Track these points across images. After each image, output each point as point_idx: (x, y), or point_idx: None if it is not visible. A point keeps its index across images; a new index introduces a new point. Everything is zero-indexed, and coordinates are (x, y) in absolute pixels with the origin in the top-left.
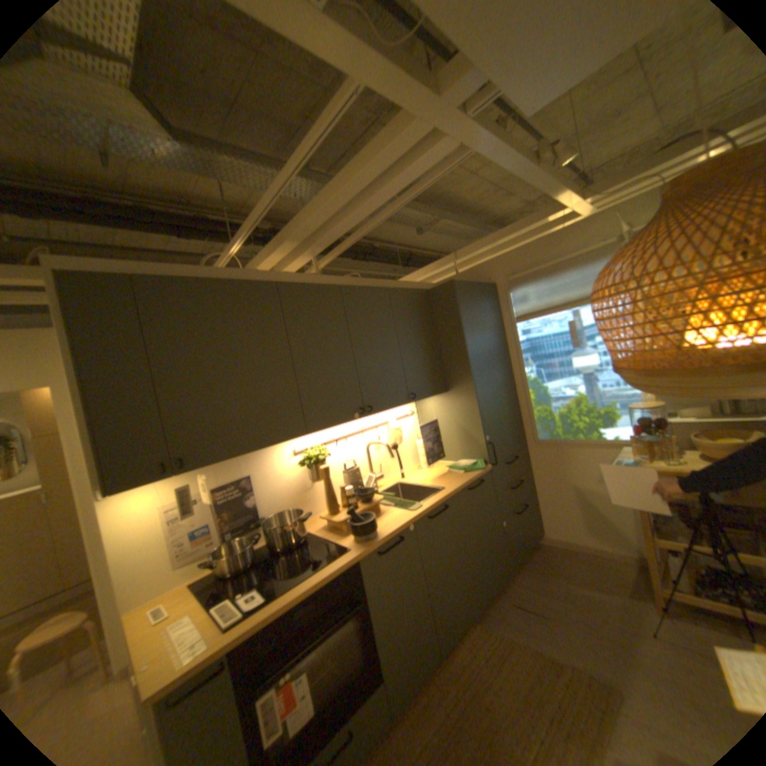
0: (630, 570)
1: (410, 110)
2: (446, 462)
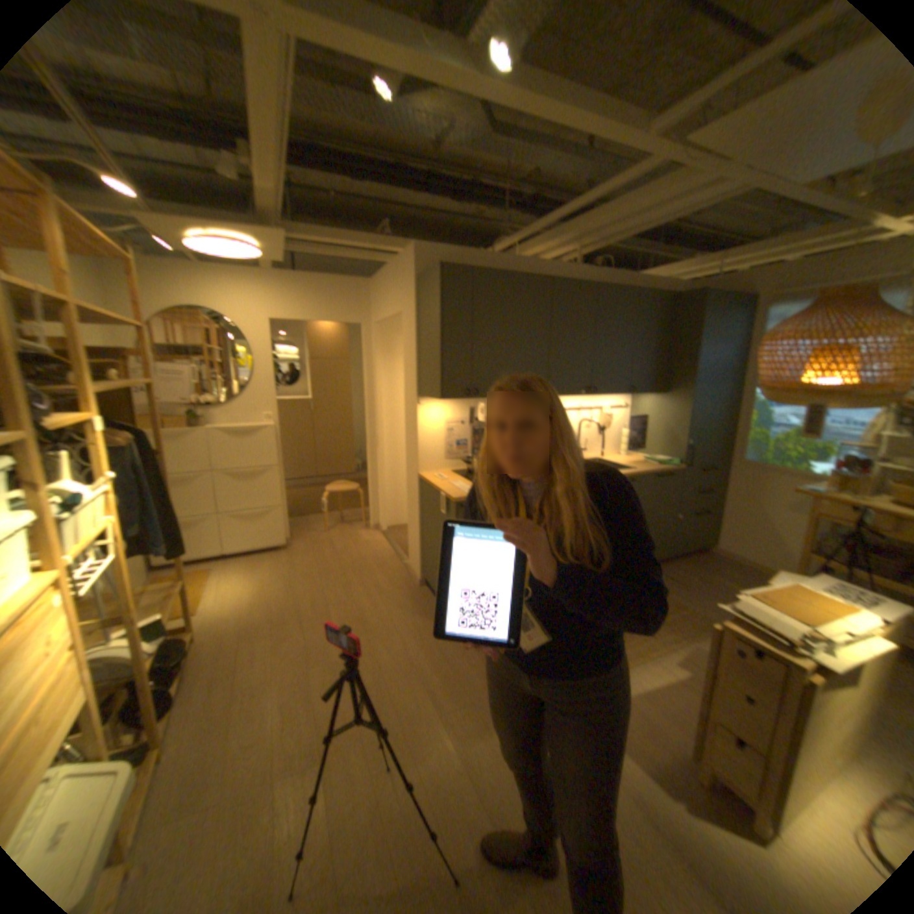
0: None
1: (702, 171)
2: (644, 456)
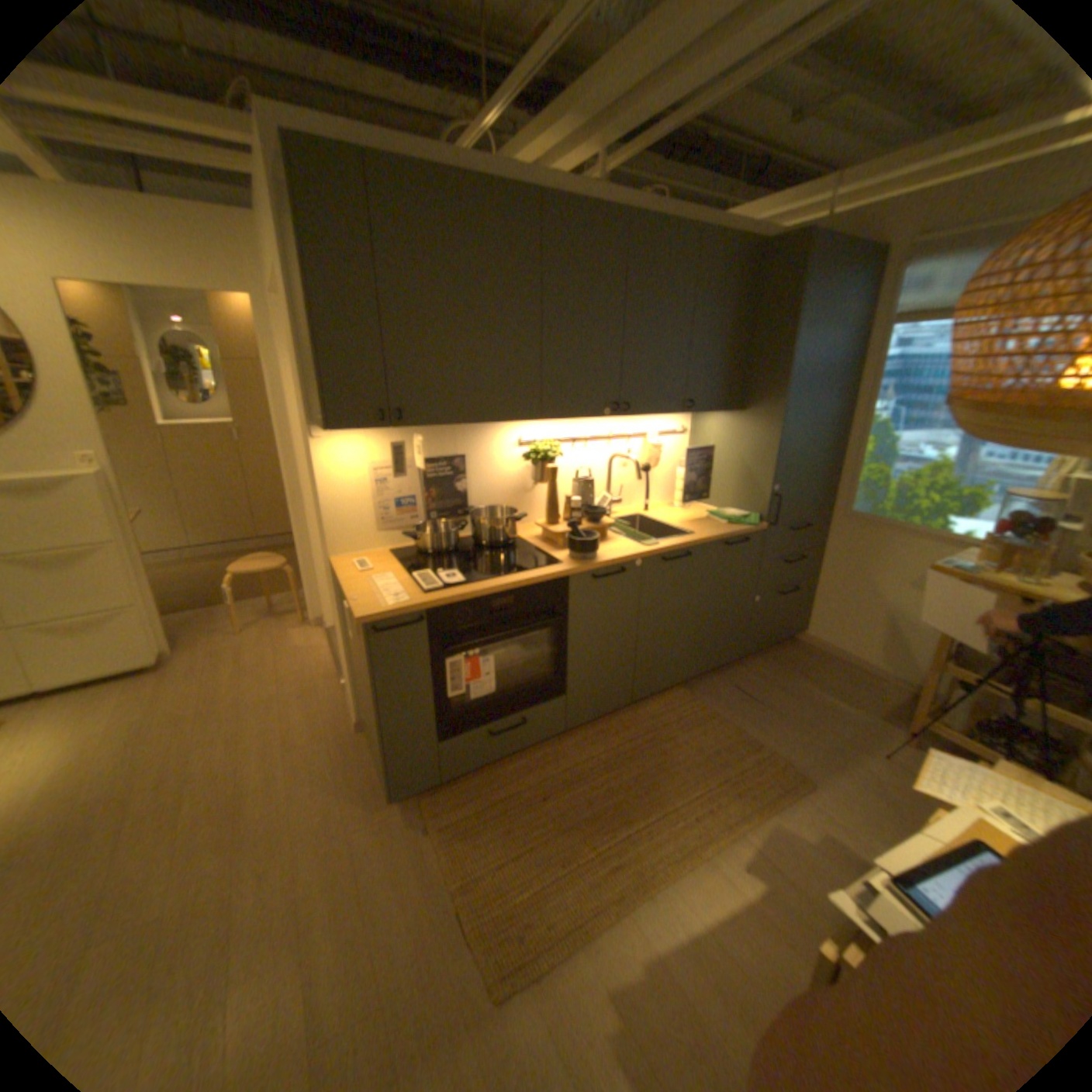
0: (903, 696)
1: None
2: (709, 507)
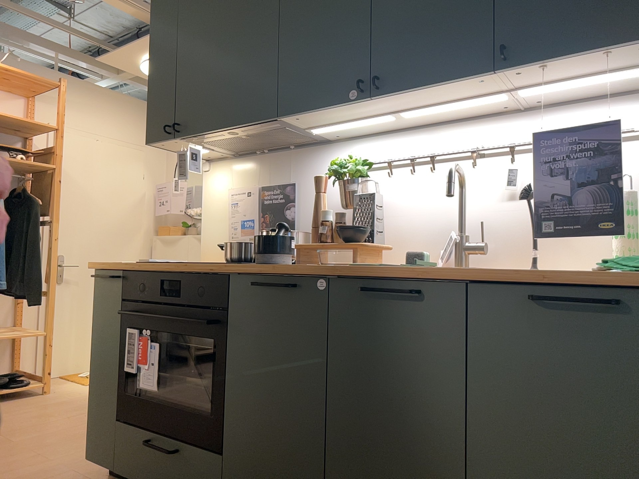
0: None
1: None
2: None
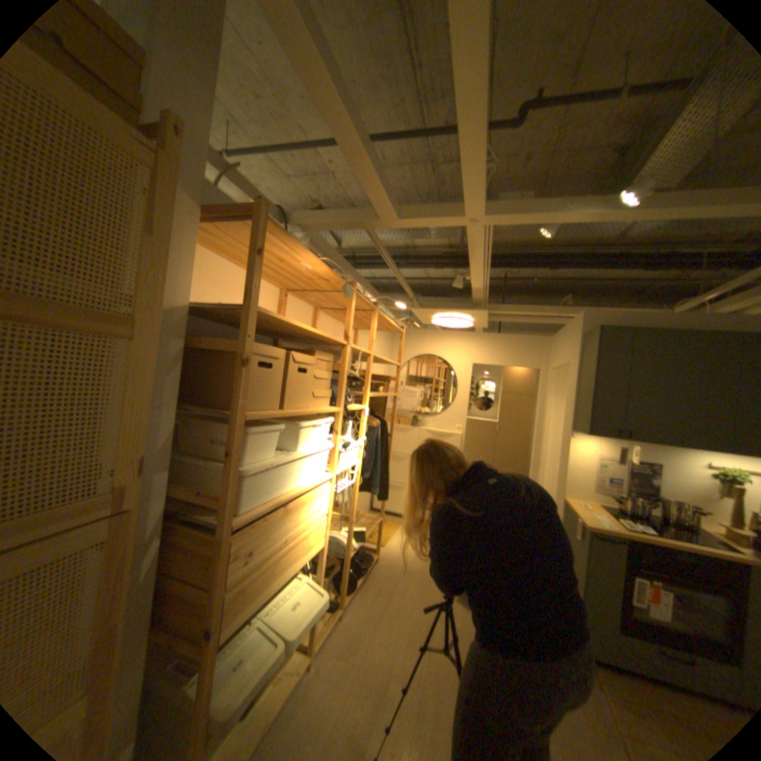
0: None
1: None
2: None
